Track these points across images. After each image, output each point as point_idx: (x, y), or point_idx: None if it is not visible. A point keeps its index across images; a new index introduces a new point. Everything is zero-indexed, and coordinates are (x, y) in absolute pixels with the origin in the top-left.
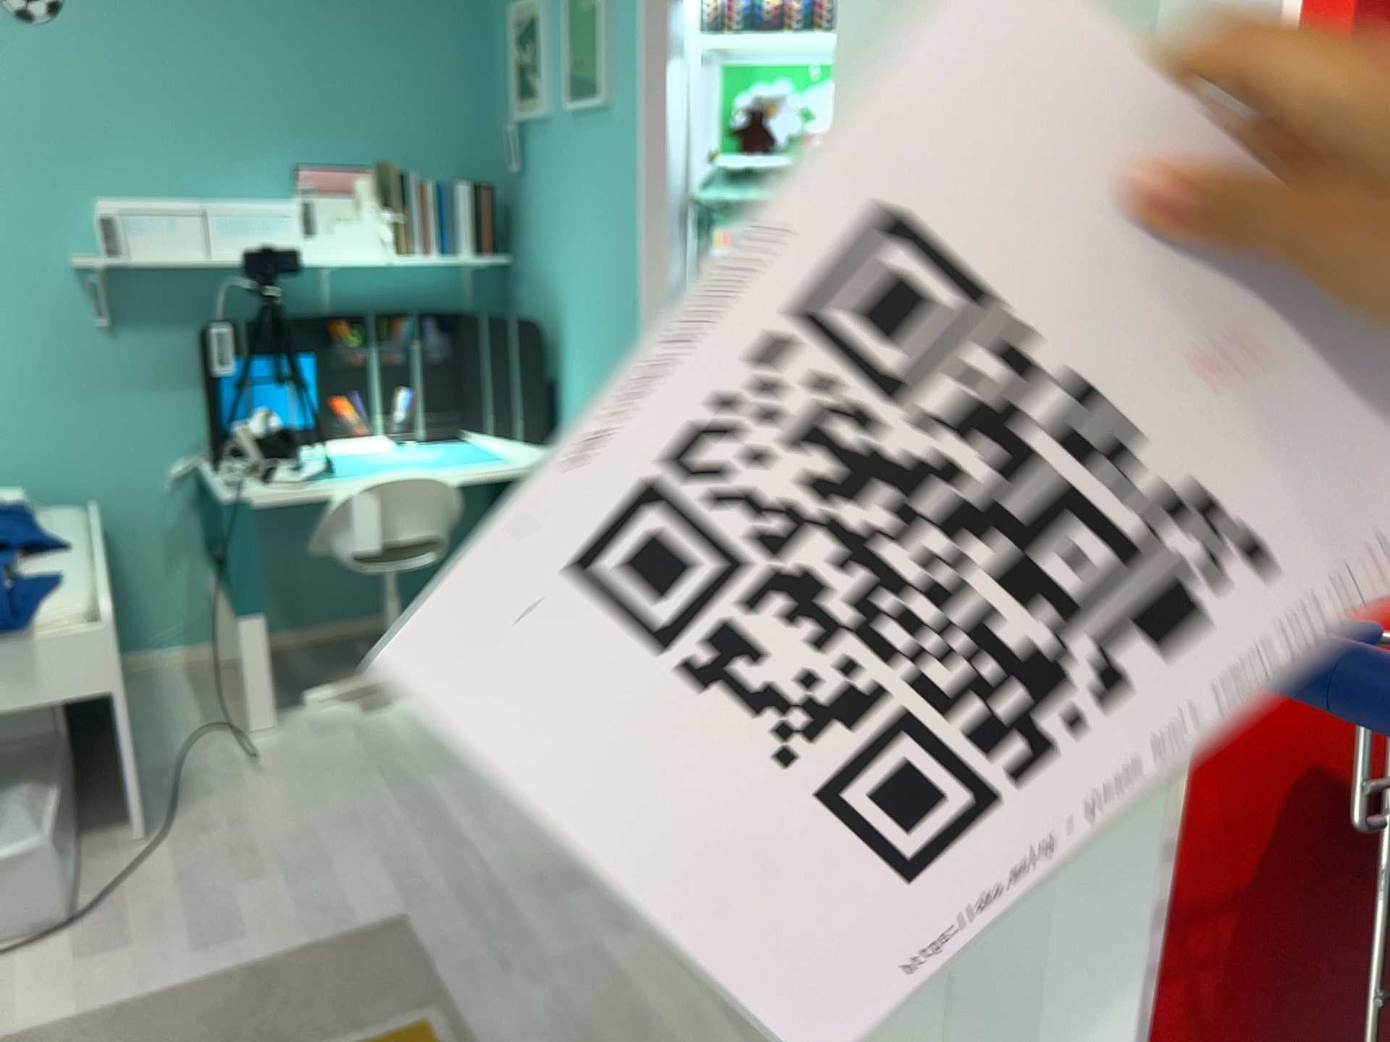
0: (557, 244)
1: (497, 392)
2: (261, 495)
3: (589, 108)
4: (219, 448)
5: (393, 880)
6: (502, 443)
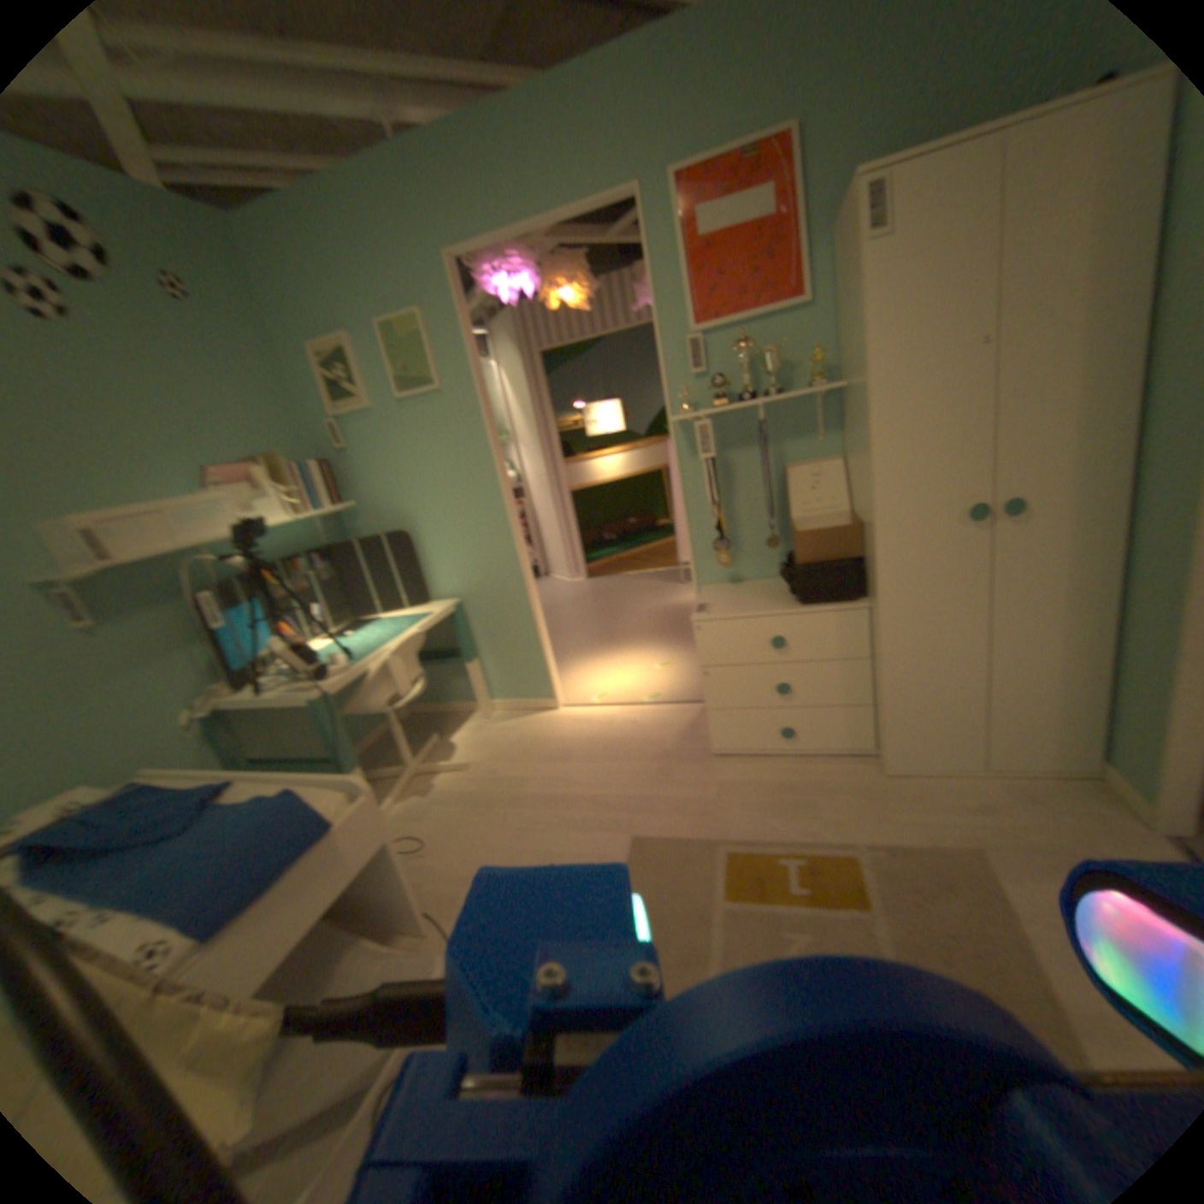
0: (400, 484)
1: (382, 585)
2: (335, 686)
3: (421, 396)
4: (225, 687)
5: (595, 831)
6: (398, 612)
